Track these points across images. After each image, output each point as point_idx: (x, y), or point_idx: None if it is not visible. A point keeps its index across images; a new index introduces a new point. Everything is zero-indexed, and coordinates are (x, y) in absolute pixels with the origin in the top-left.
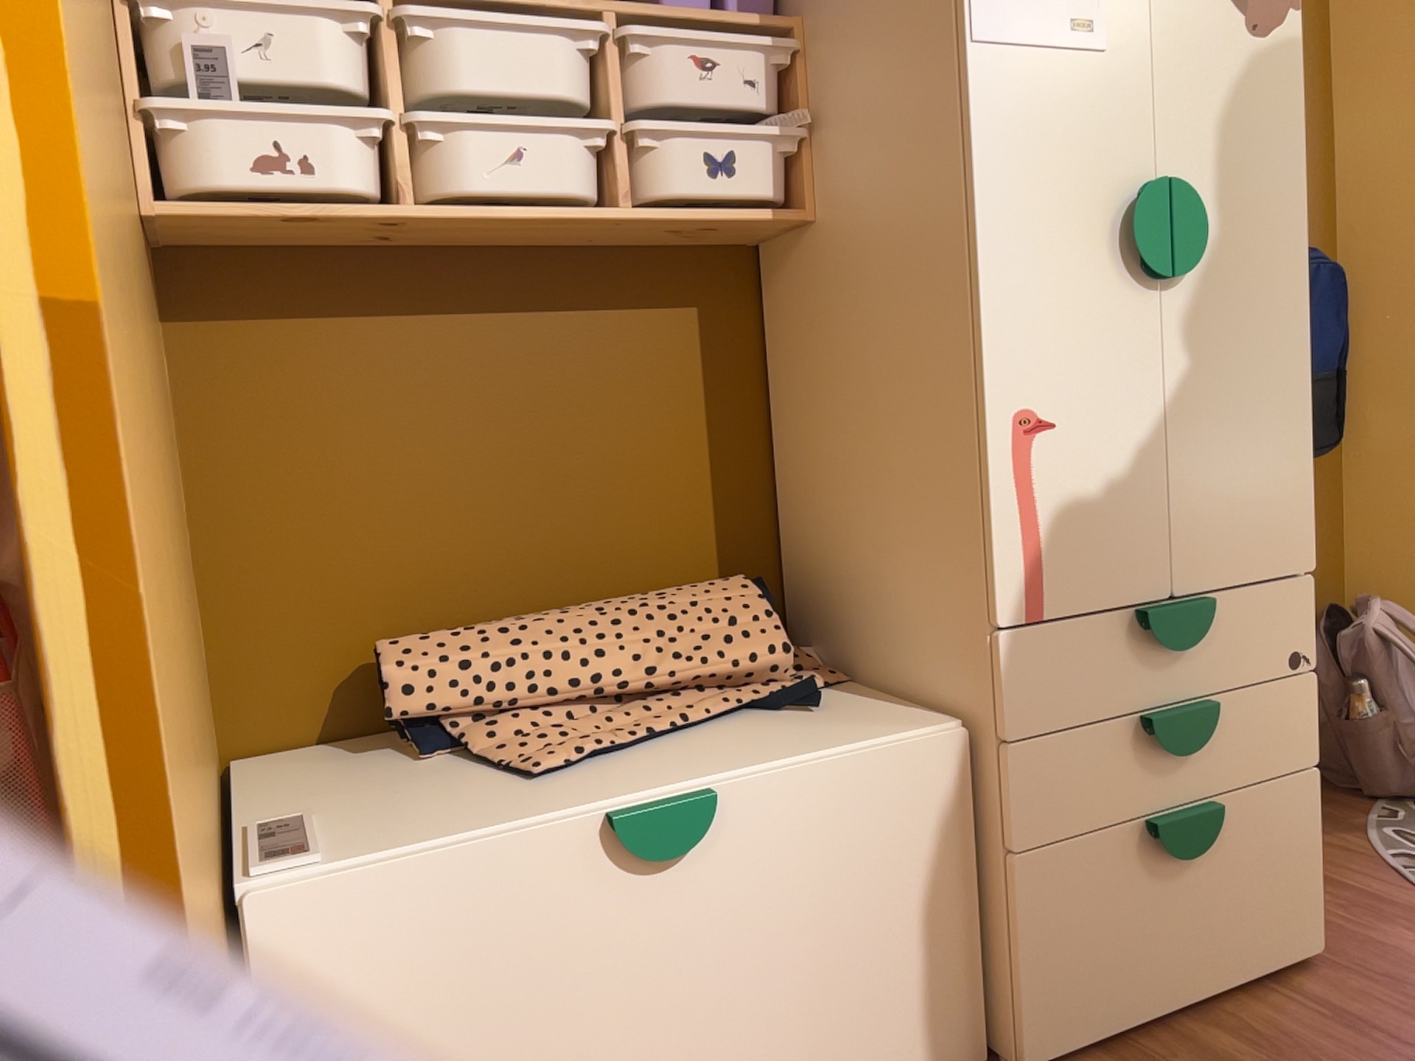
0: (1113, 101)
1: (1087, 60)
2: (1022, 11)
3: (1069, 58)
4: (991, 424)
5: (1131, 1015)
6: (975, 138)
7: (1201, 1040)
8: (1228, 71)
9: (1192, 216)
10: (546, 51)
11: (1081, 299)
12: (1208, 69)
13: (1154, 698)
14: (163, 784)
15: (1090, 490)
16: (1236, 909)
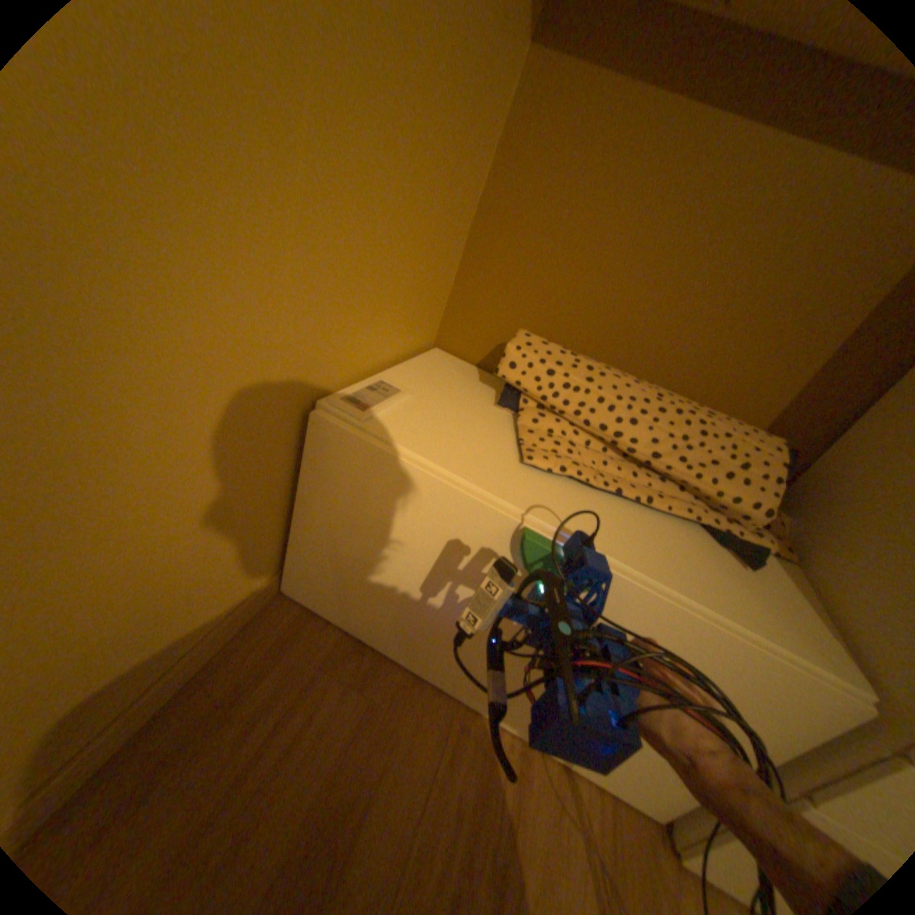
0: None
1: None
2: None
3: None
4: None
5: None
6: None
7: None
8: None
9: None
10: None
11: None
12: None
13: None
14: None
15: None
16: None
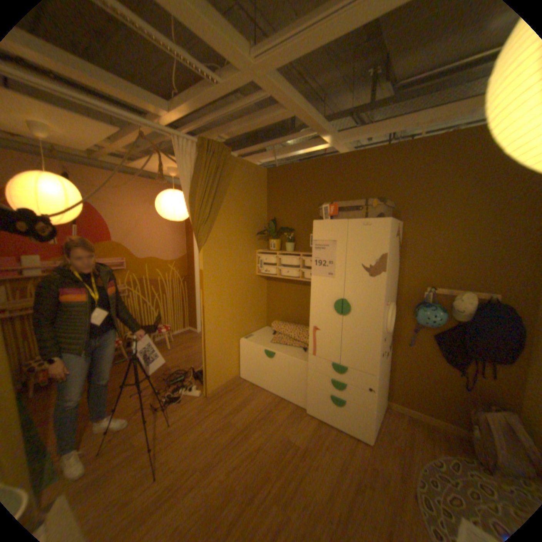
0: (335, 286)
1: (331, 279)
2: (319, 272)
3: (327, 279)
4: (309, 326)
5: (325, 420)
6: (311, 288)
7: (331, 432)
8: (362, 282)
9: (346, 306)
10: (293, 259)
11: (326, 313)
12: (357, 282)
13: (335, 377)
14: (210, 331)
15: (325, 341)
16: (350, 422)
